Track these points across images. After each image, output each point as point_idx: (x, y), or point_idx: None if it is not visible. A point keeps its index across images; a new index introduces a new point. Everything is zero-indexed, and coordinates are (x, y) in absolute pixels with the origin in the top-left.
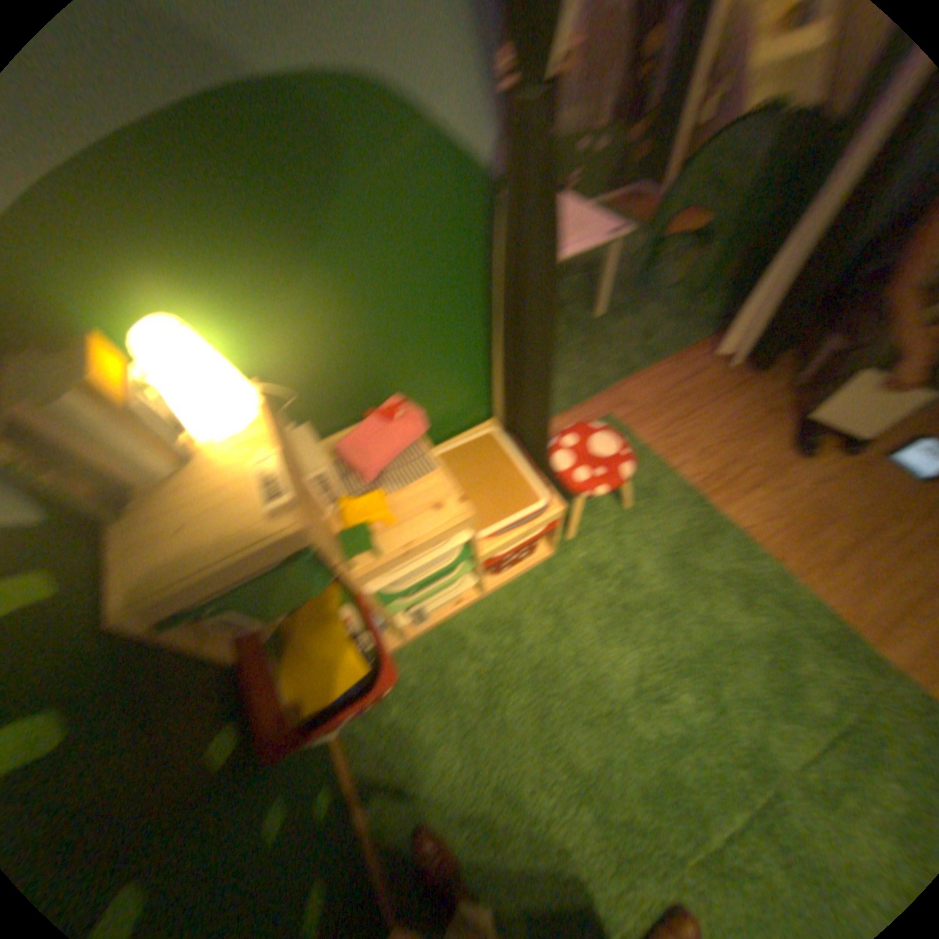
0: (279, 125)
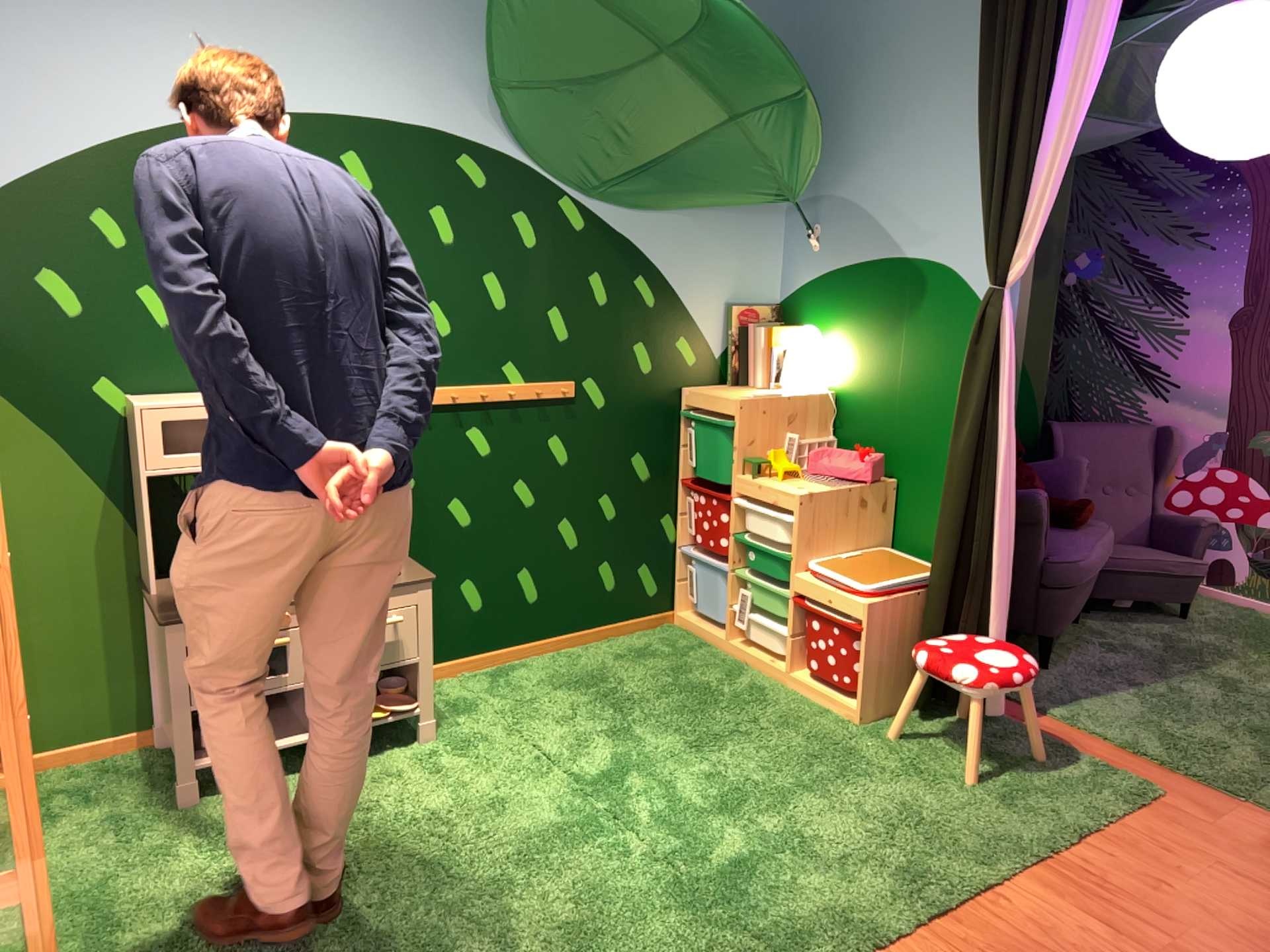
0: (903, 278)
